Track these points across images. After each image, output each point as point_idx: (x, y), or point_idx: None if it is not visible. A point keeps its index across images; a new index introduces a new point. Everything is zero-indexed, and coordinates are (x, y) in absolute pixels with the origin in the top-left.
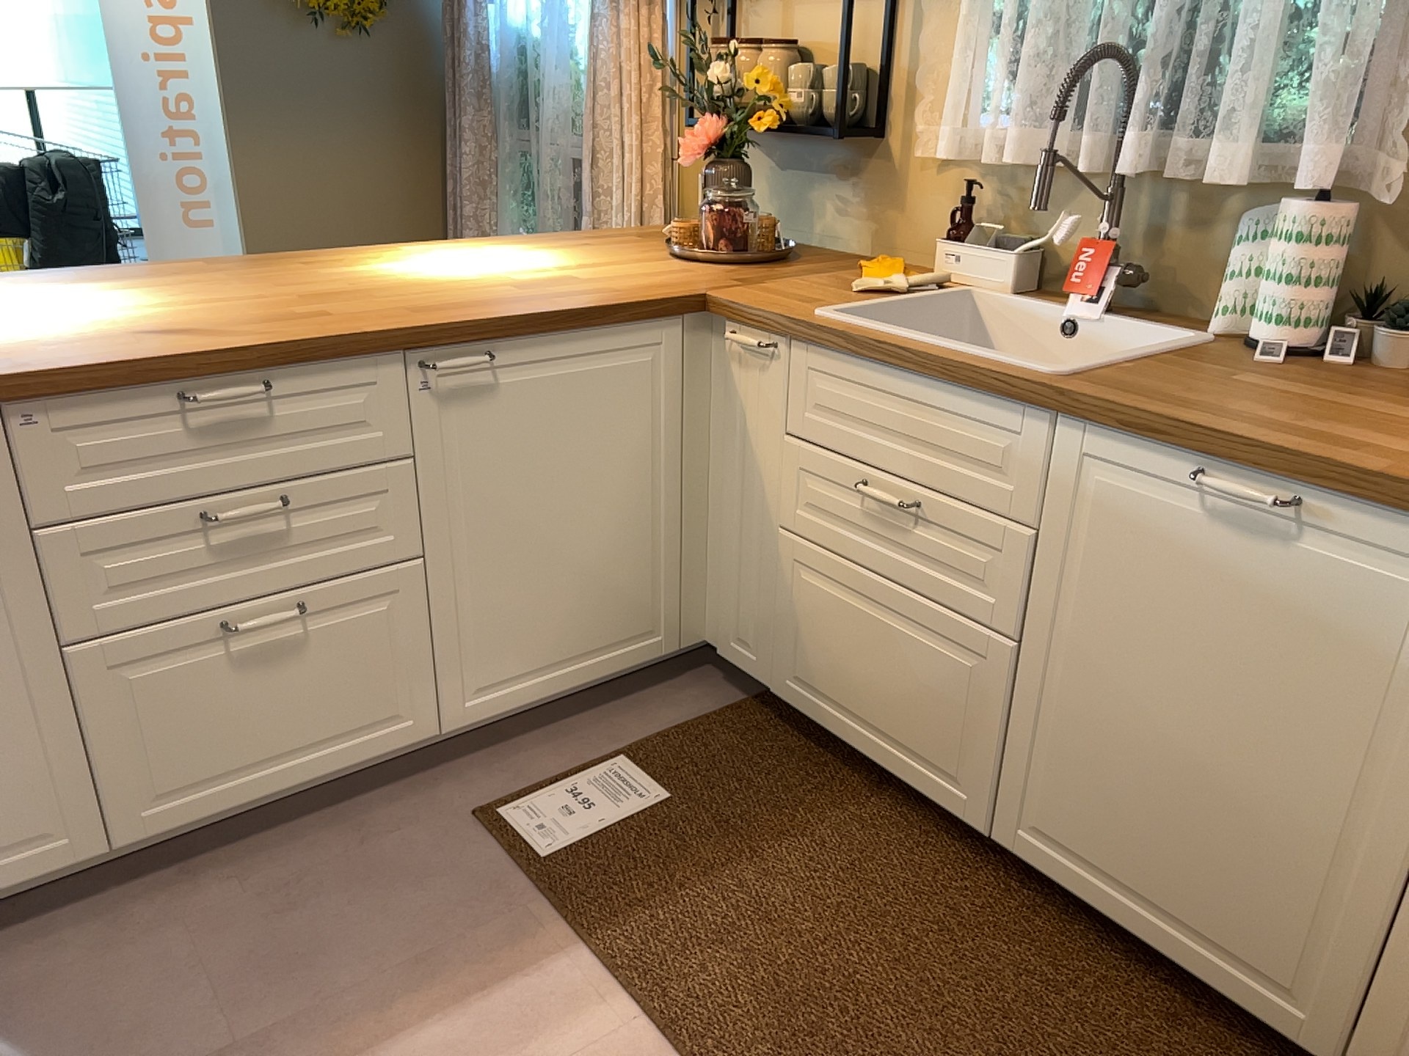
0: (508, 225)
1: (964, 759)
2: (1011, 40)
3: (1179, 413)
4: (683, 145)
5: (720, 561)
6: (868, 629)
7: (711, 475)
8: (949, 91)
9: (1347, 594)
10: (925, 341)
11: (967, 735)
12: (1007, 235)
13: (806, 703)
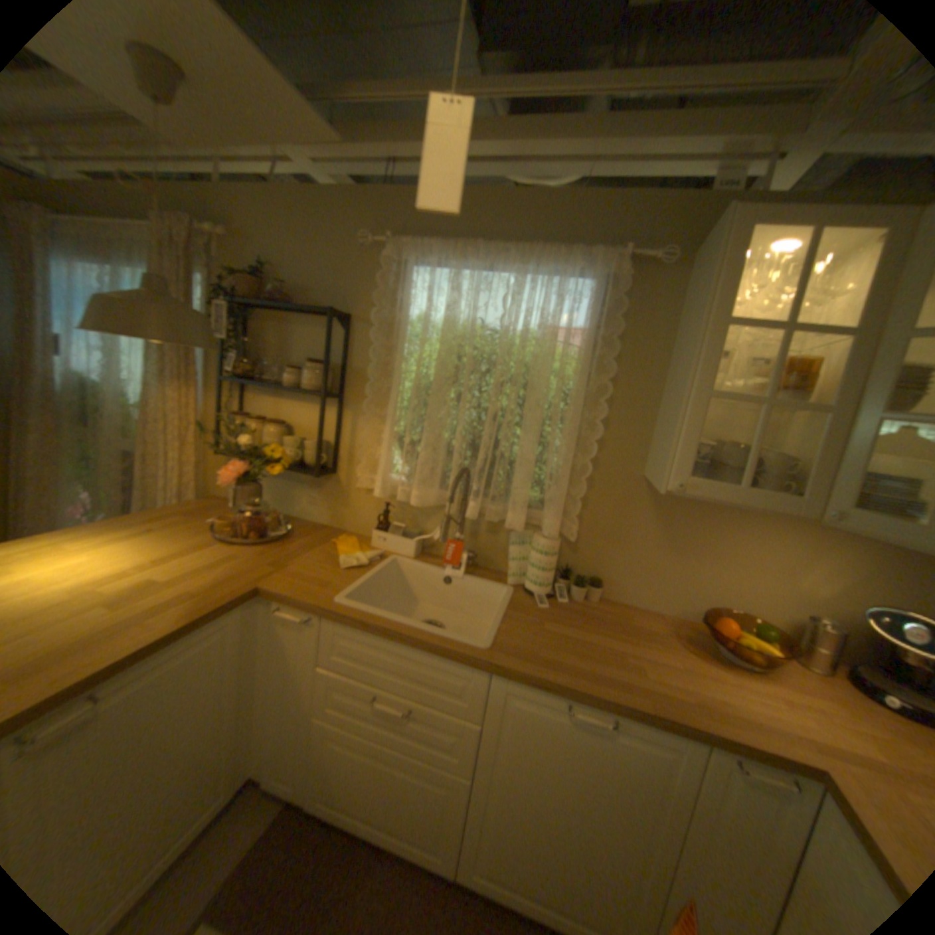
0: (64, 484)
1: (439, 843)
2: (411, 449)
3: (555, 676)
4: (220, 473)
5: (261, 733)
6: (374, 776)
7: (256, 684)
8: (380, 465)
9: (641, 762)
10: (408, 624)
11: (441, 831)
12: (405, 525)
13: (329, 817)
